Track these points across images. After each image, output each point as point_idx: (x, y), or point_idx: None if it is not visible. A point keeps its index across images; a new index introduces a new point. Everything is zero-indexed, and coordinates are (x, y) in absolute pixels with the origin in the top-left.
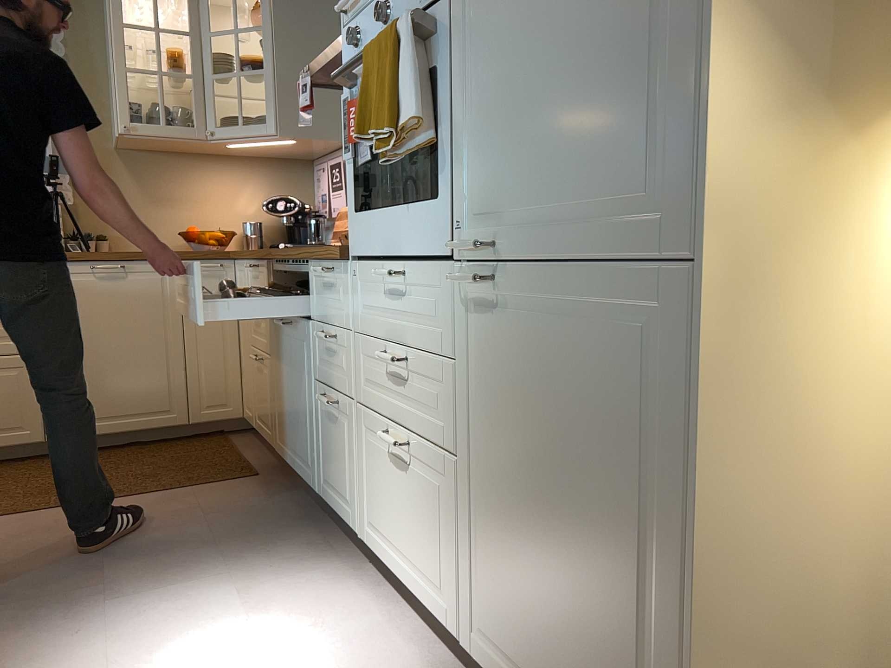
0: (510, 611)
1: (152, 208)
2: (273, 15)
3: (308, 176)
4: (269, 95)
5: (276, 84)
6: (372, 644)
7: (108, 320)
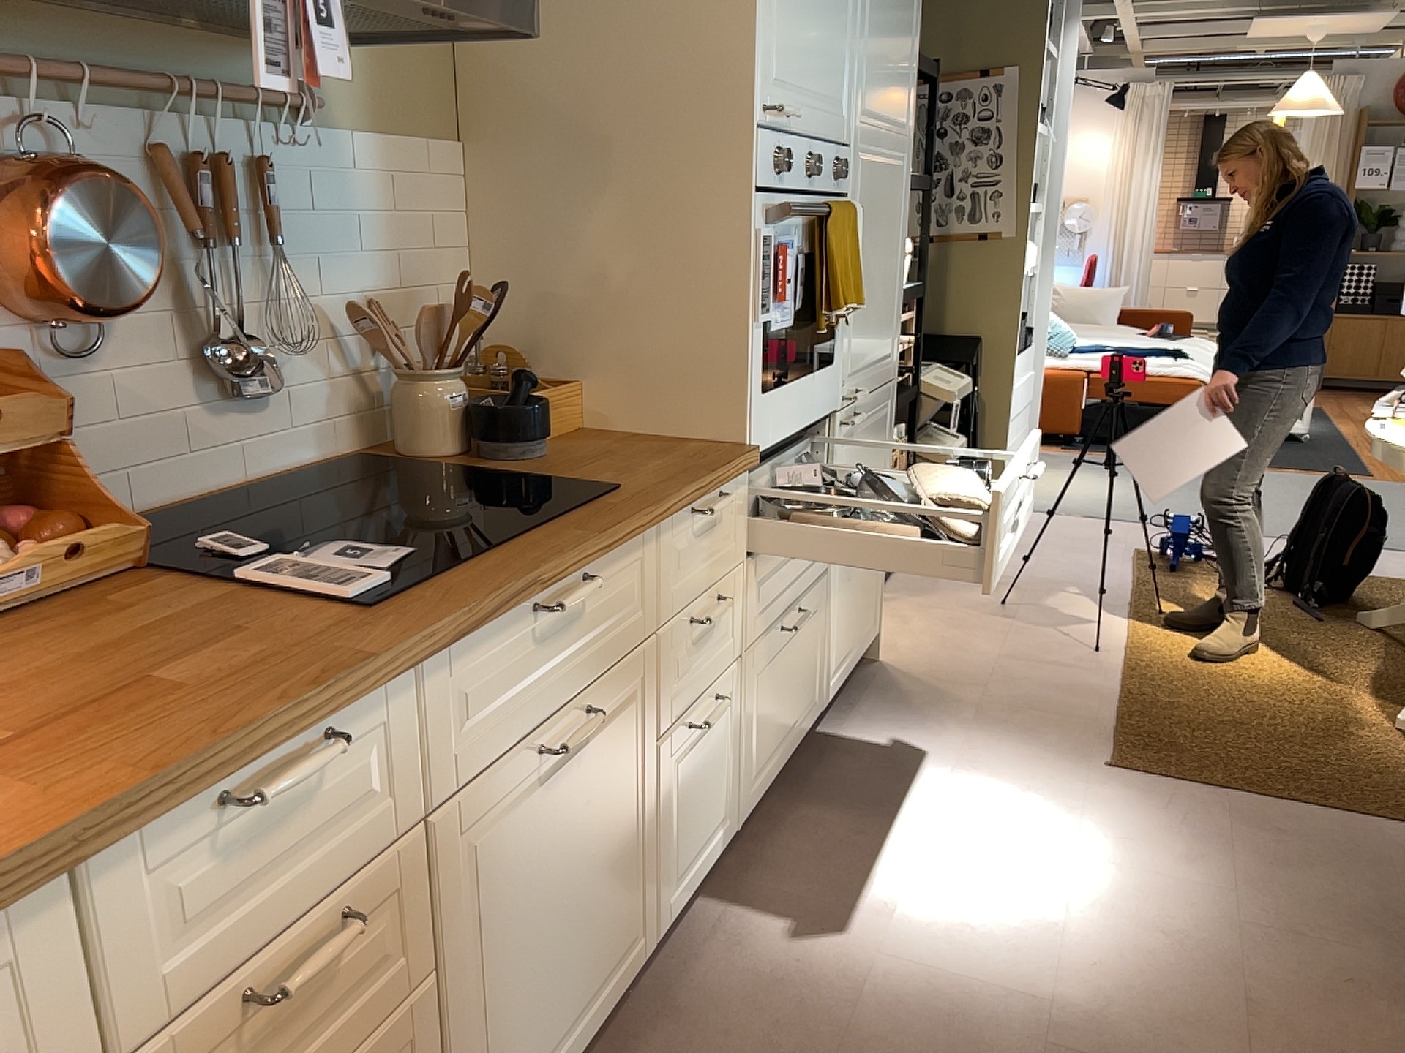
0: (845, 625)
1: None
2: None
3: None
4: None
5: None
6: (827, 802)
7: None
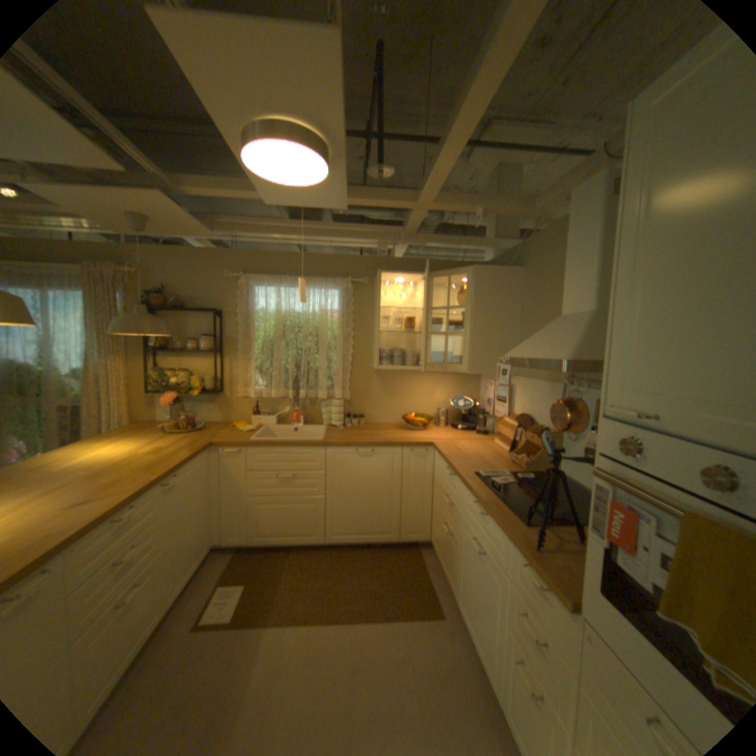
0: None
1: (388, 399)
2: (473, 299)
3: (477, 380)
4: (465, 349)
5: (471, 342)
6: None
7: (362, 480)
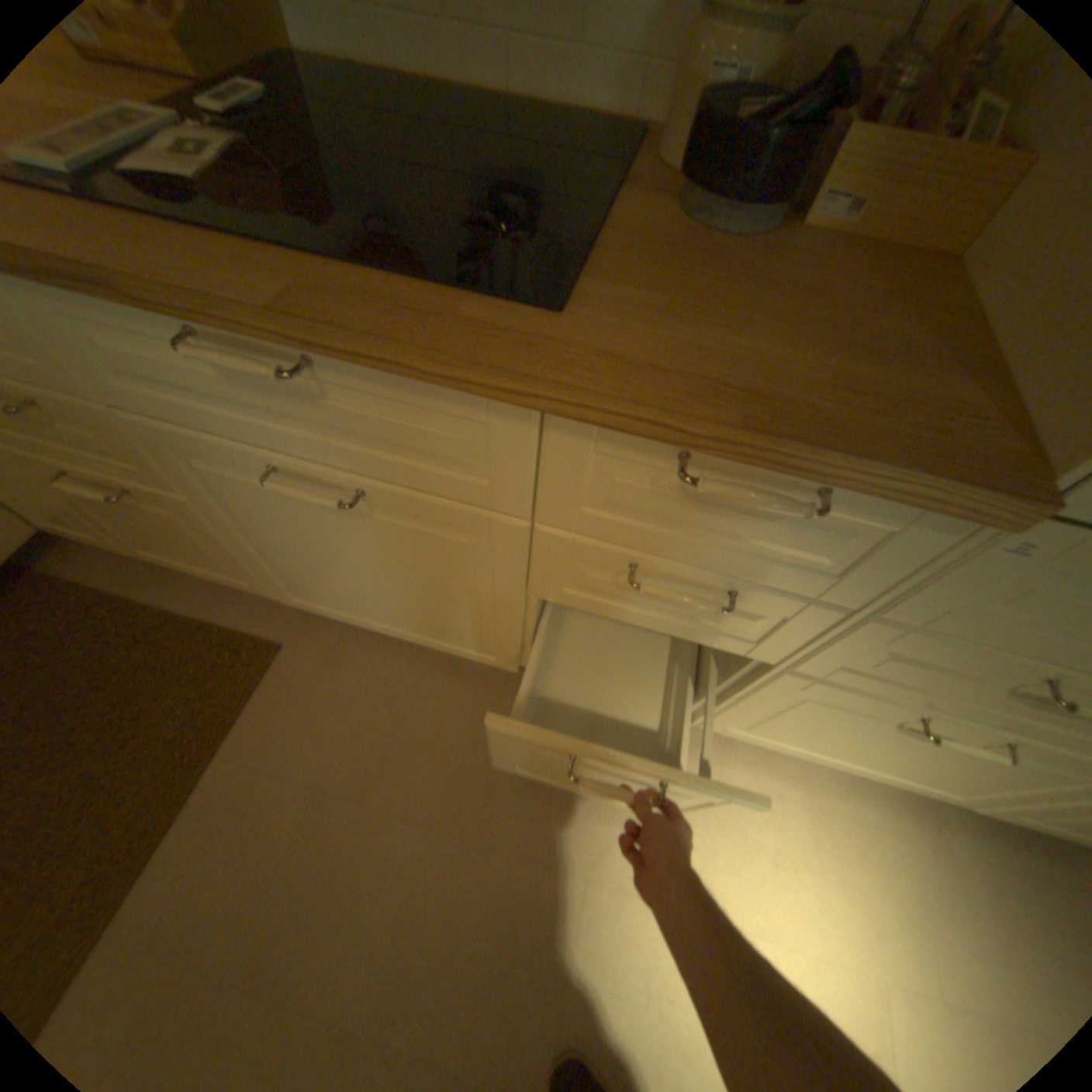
0: None
1: None
2: None
3: None
4: None
5: None
6: (822, 825)
7: None
